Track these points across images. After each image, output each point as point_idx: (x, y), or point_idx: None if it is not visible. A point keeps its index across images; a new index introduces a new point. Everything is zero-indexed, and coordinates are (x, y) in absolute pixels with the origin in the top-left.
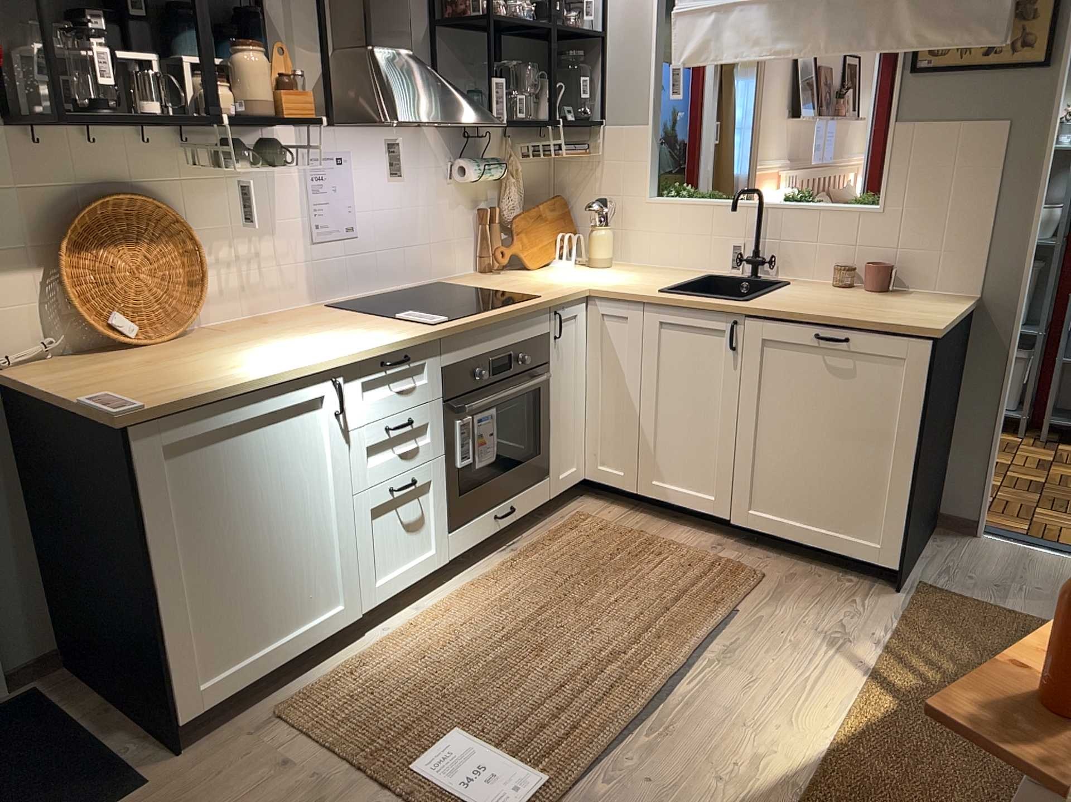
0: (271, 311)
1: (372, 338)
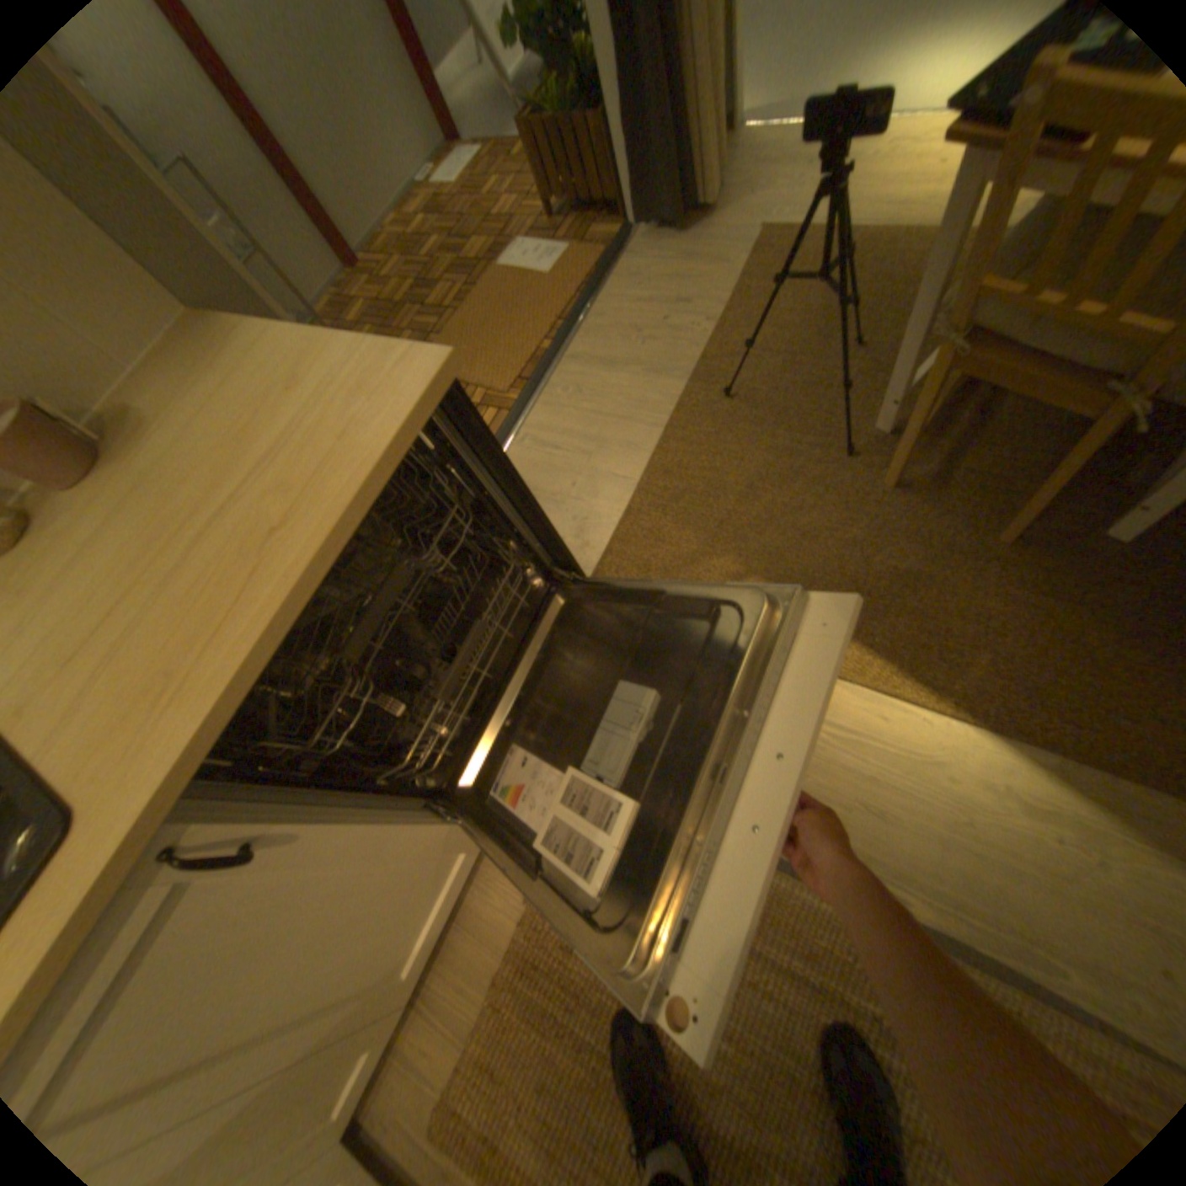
0: None
1: None
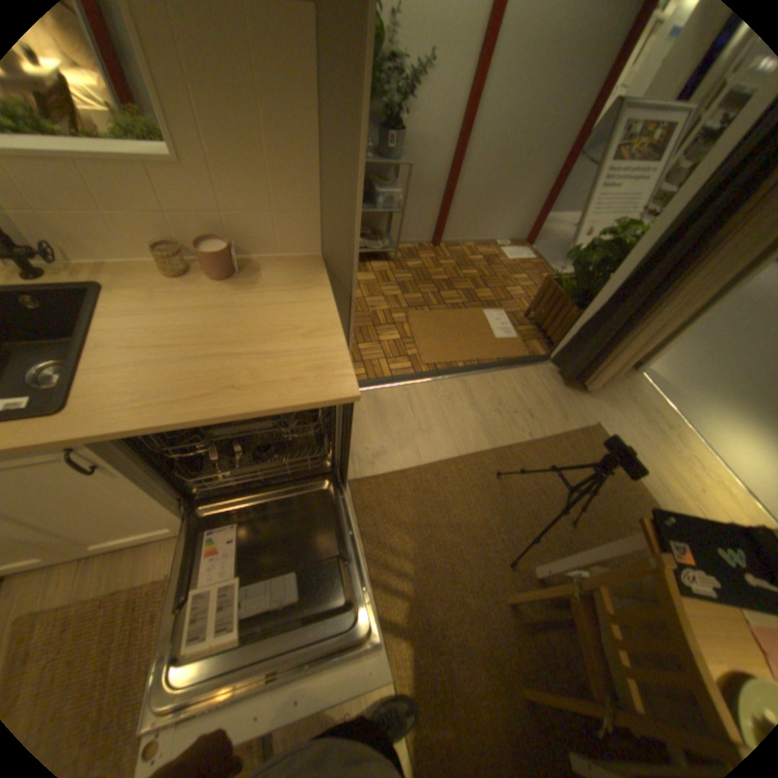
0: None
1: None
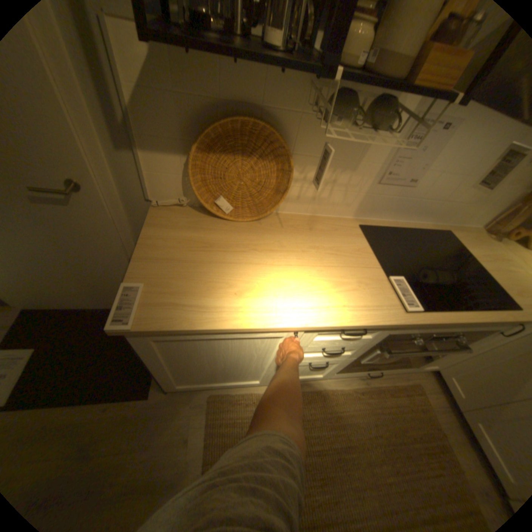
0: (325, 214)
1: (351, 303)
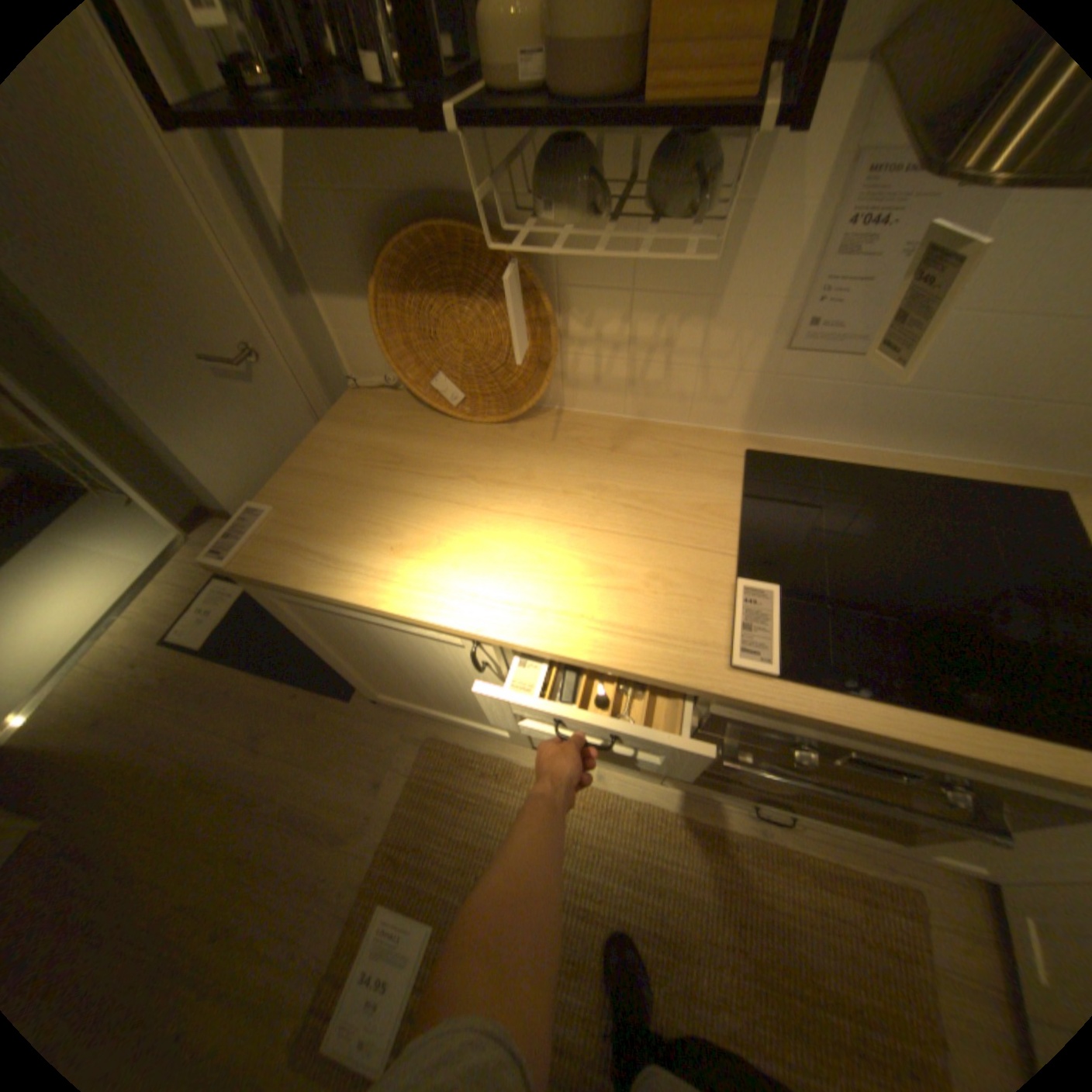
0: (668, 418)
1: (599, 616)
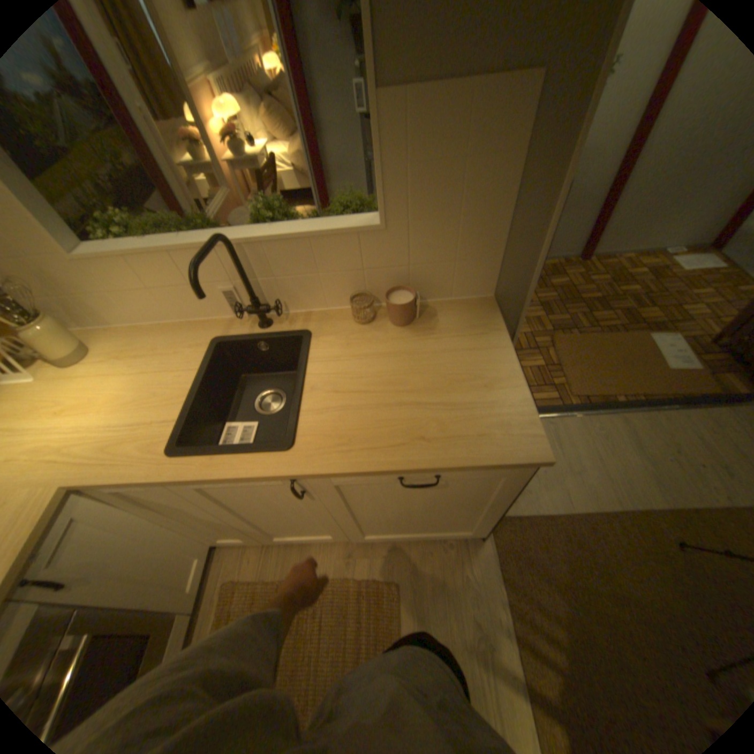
0: None
1: None
